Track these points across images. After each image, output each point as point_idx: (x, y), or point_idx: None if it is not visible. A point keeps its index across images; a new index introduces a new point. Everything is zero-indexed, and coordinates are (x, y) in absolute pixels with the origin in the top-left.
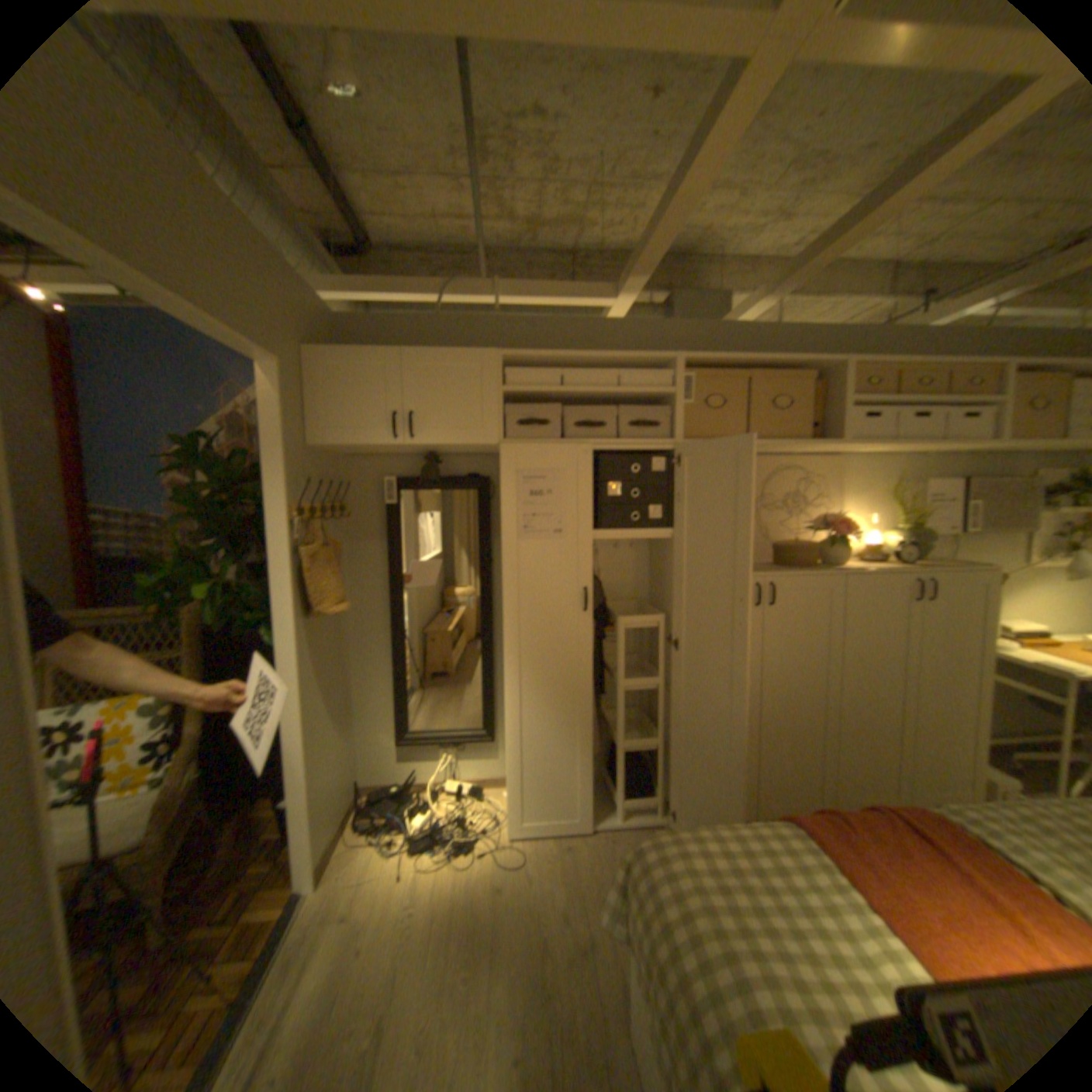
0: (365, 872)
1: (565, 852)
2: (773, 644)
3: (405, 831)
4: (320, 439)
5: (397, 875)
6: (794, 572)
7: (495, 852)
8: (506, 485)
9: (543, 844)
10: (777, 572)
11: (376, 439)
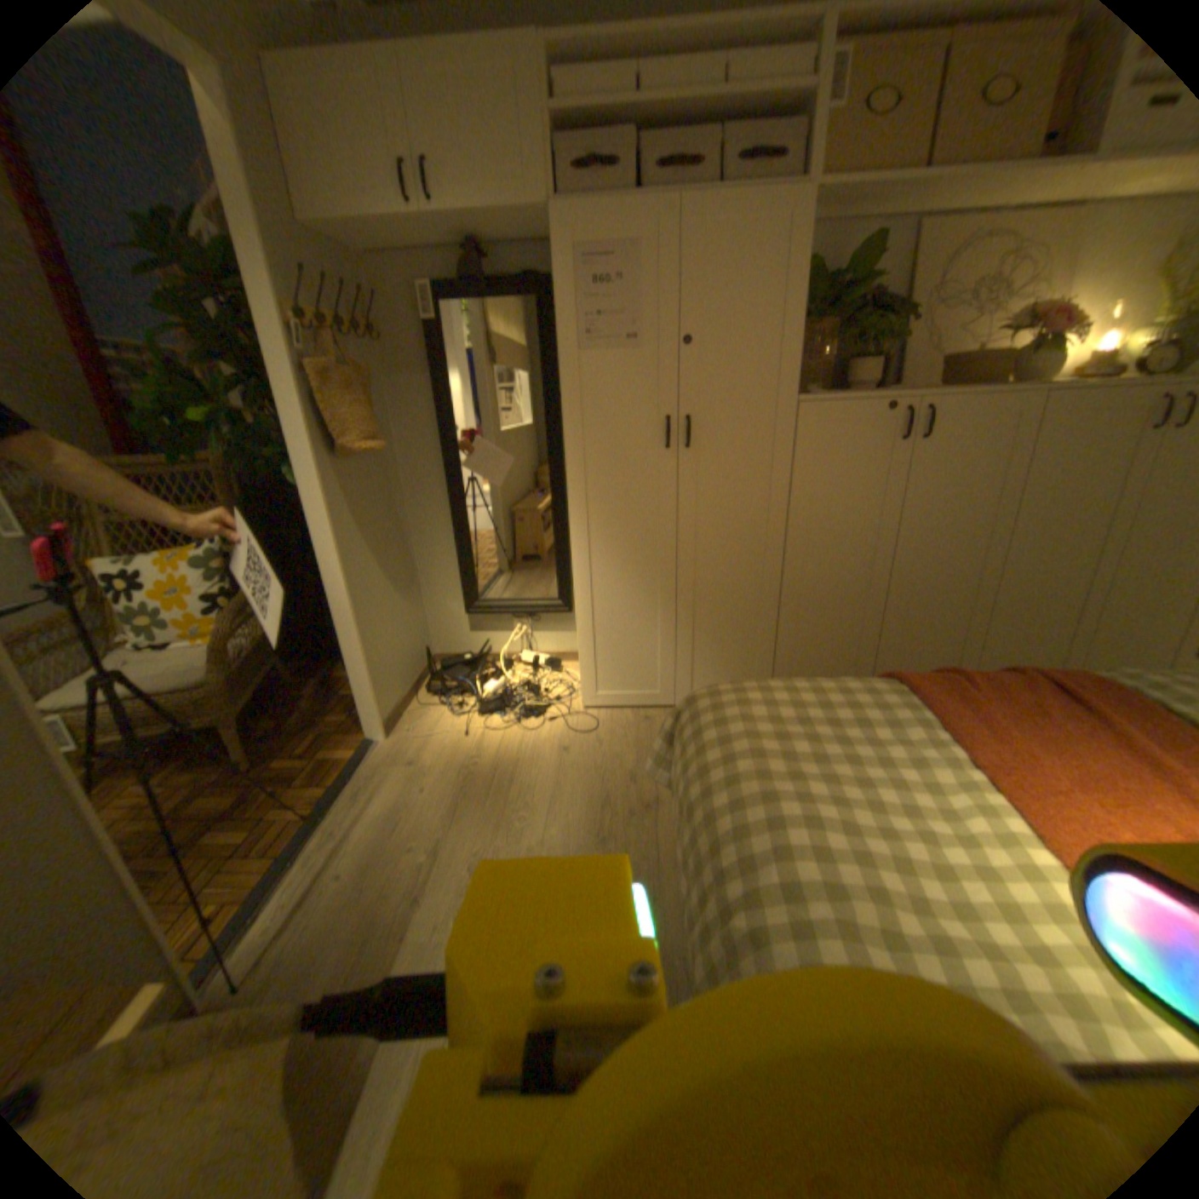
0: (437, 722)
1: (642, 717)
2: (922, 489)
3: (480, 690)
4: (313, 205)
5: (467, 726)
6: (971, 387)
7: (568, 713)
8: (561, 263)
9: (620, 708)
10: (945, 388)
11: (384, 200)
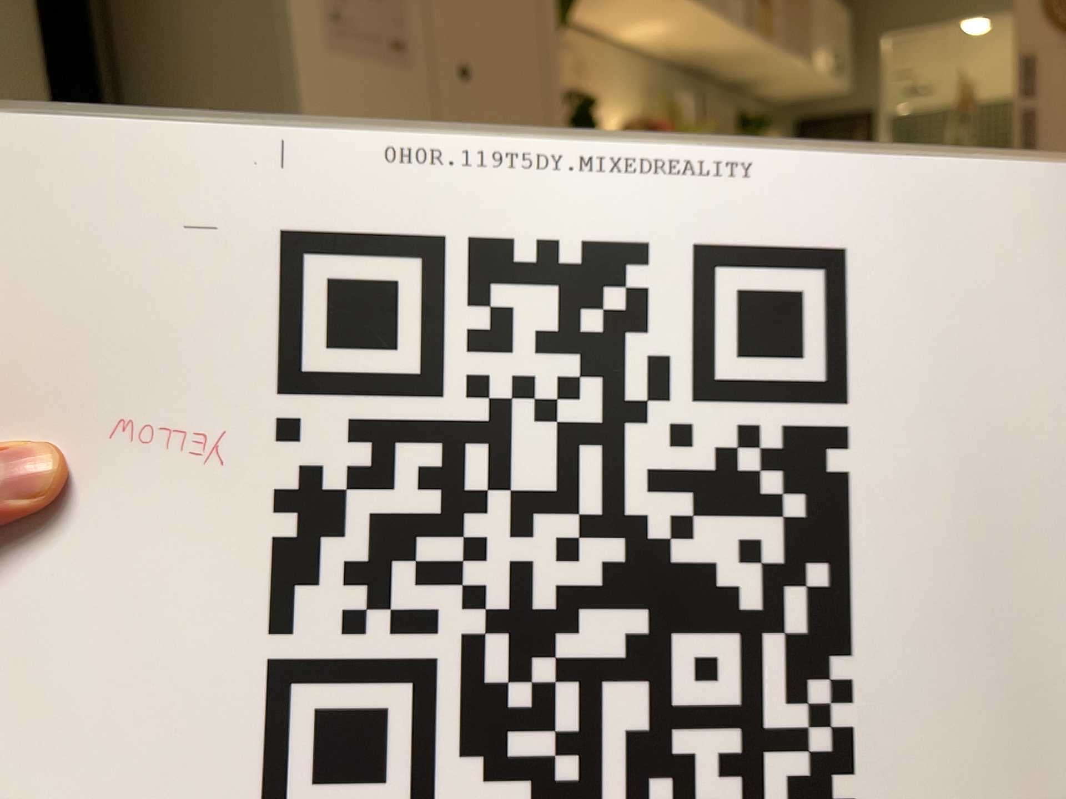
0: None
1: None
2: None
3: None
4: None
5: None
6: None
7: None
8: None
9: None
10: None
11: None
